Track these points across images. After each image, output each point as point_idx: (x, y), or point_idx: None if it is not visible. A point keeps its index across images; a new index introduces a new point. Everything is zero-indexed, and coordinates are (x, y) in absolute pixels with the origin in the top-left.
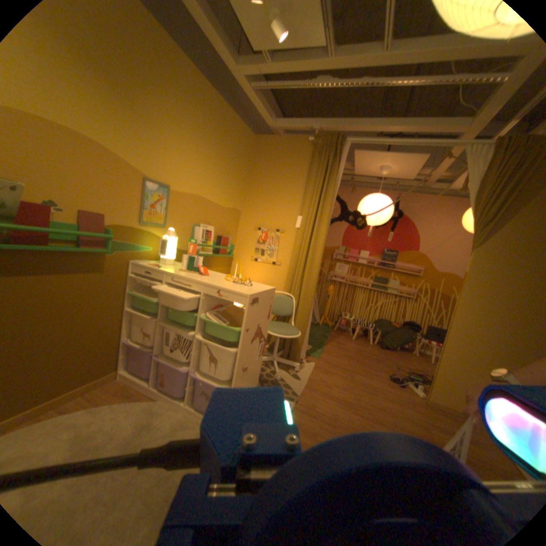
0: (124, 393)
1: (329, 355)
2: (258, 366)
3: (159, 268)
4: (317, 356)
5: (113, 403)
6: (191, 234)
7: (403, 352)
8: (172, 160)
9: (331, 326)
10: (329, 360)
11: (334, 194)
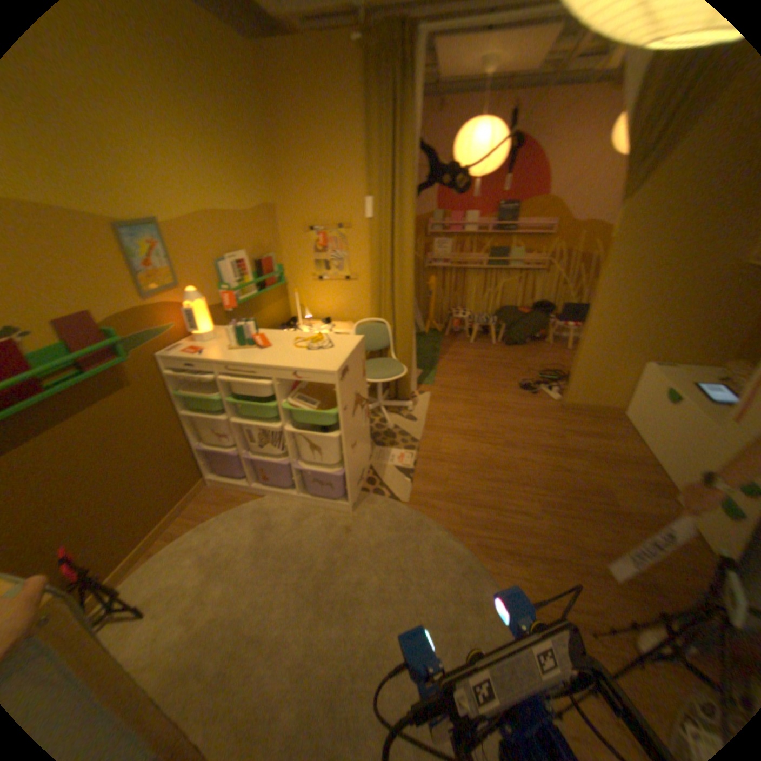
0: (222, 497)
1: (444, 374)
2: (366, 429)
3: (199, 354)
4: (430, 380)
5: (216, 512)
6: (215, 276)
7: (533, 341)
8: (134, 168)
9: (440, 331)
10: (446, 382)
11: (414, 147)
